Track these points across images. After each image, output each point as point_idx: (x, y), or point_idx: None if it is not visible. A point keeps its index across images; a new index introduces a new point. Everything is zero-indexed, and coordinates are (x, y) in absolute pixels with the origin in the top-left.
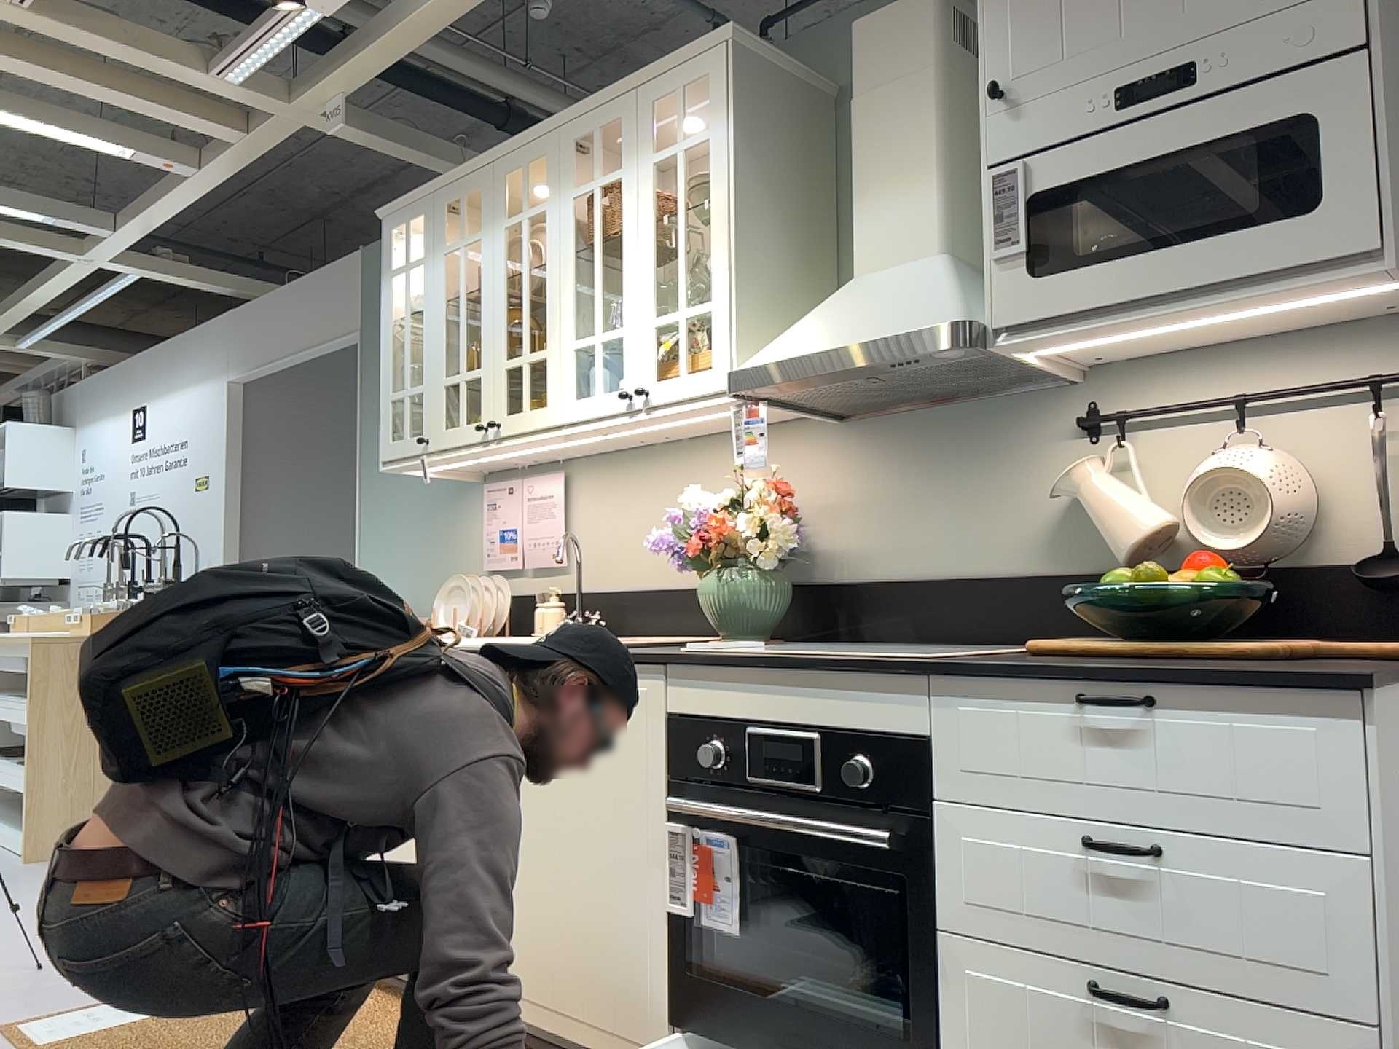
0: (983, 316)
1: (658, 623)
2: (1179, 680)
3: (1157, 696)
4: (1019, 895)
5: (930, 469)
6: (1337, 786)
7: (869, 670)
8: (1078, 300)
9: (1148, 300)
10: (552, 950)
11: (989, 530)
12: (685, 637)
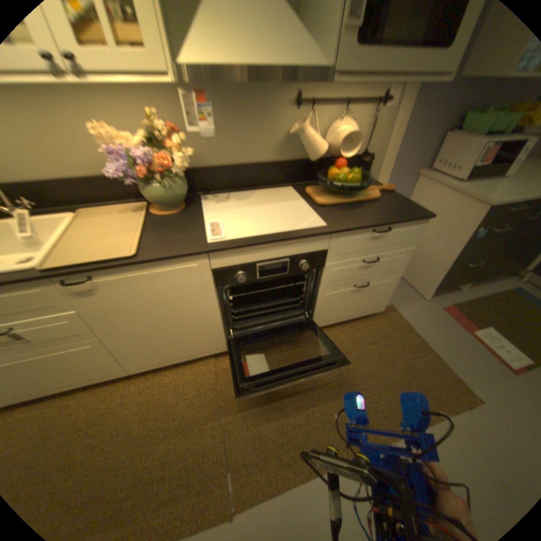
0: (334, 60)
1: (76, 195)
2: (400, 223)
3: (391, 226)
4: (343, 276)
5: (231, 113)
6: (416, 236)
7: (313, 236)
8: (372, 63)
9: (389, 70)
10: (162, 349)
11: (258, 143)
12: (101, 200)
